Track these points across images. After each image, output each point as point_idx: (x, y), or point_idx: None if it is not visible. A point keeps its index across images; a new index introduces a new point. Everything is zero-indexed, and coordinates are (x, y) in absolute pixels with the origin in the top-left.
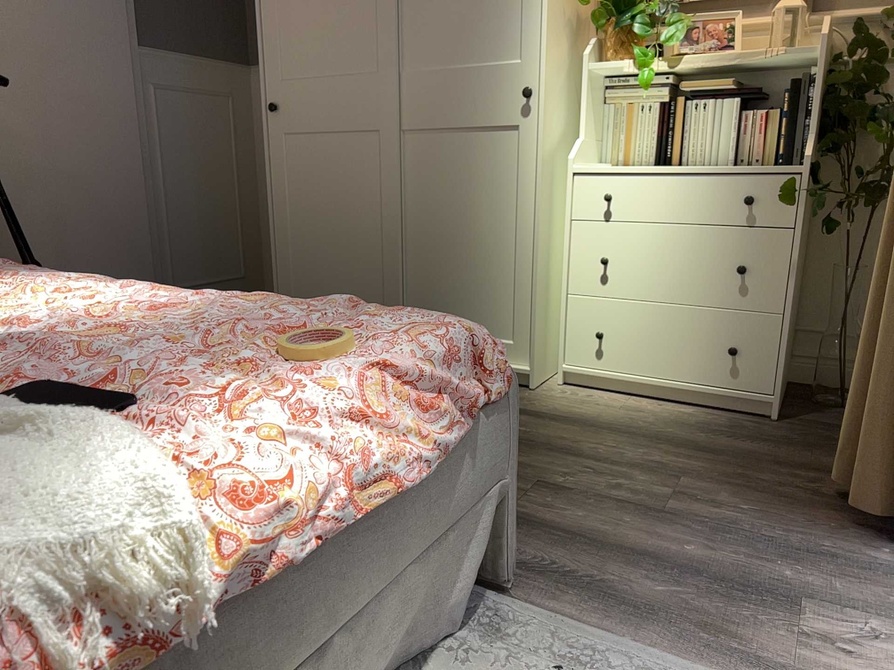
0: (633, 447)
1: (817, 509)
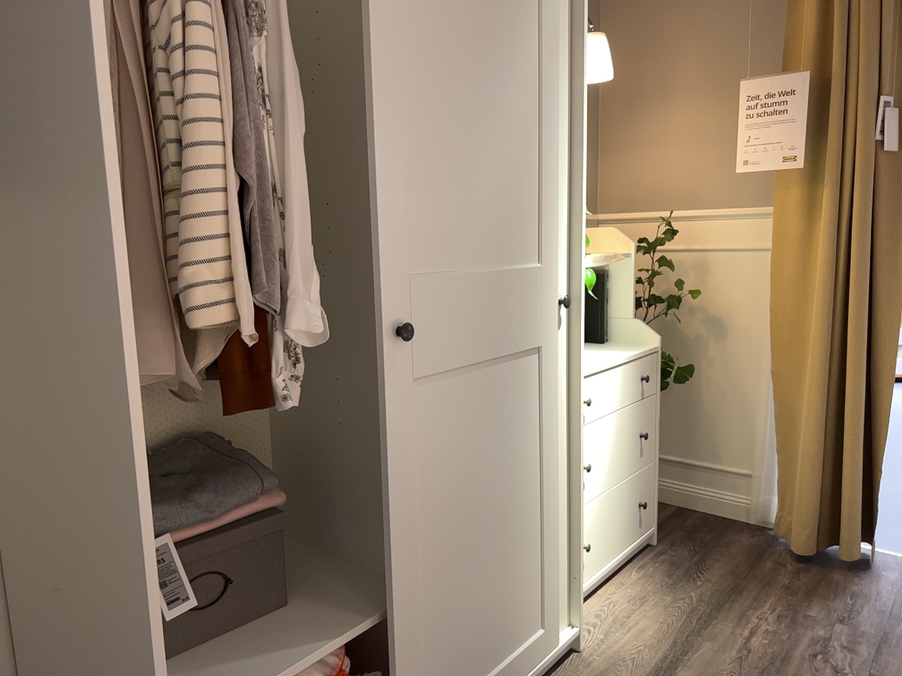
0: (739, 621)
1: (824, 576)
